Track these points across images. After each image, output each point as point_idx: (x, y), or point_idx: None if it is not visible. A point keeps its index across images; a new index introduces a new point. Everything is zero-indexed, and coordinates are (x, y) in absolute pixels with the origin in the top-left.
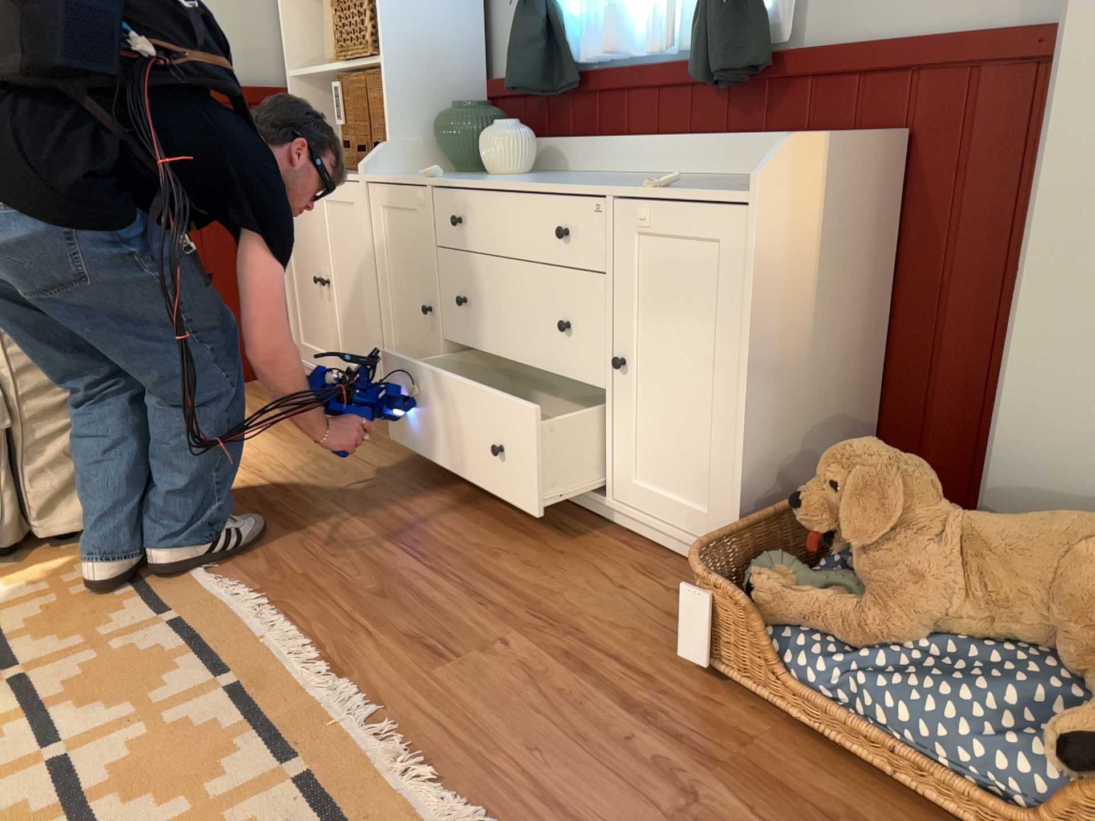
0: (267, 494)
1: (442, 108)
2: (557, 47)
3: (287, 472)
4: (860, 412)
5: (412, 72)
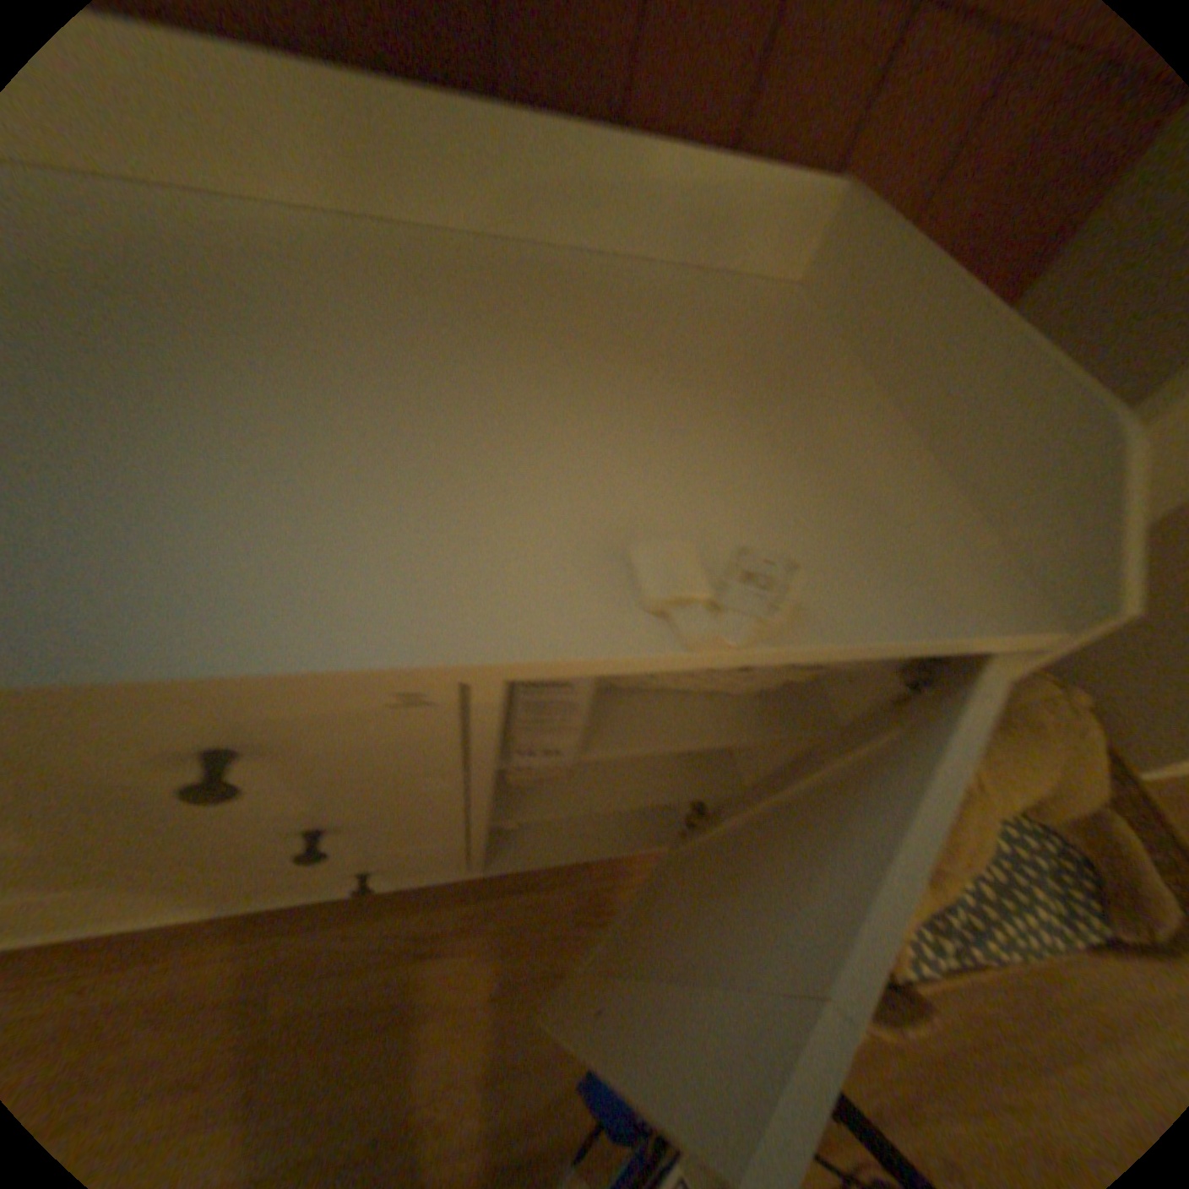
0: None
1: None
2: None
3: None
4: None
5: None
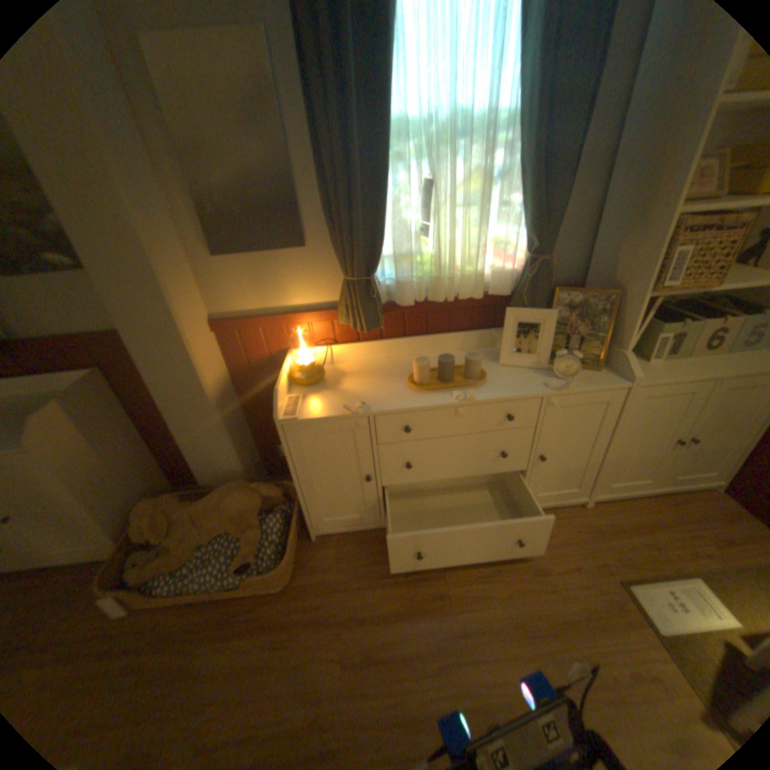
0: None
1: None
2: None
3: None
4: (147, 462)
5: None
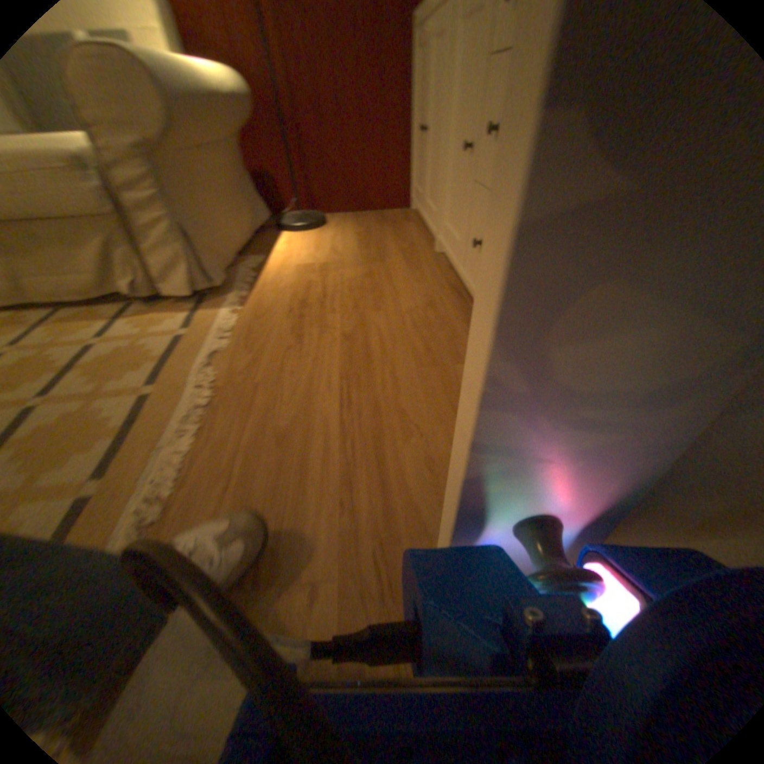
0: (313, 296)
1: None
2: None
3: (341, 282)
4: None
5: None
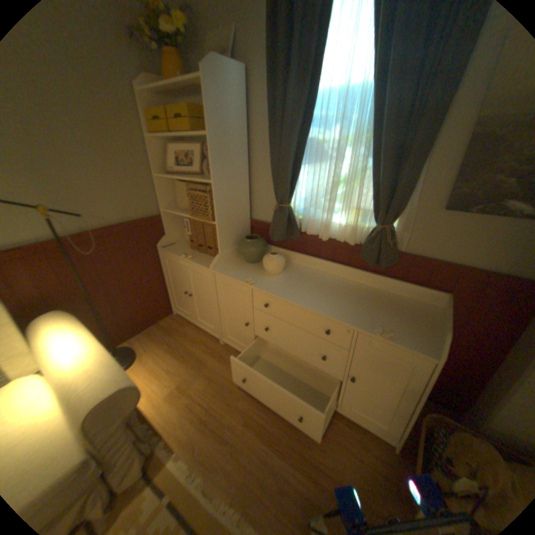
0: (200, 415)
1: (237, 234)
2: (290, 220)
3: (201, 394)
4: None
5: (227, 224)
